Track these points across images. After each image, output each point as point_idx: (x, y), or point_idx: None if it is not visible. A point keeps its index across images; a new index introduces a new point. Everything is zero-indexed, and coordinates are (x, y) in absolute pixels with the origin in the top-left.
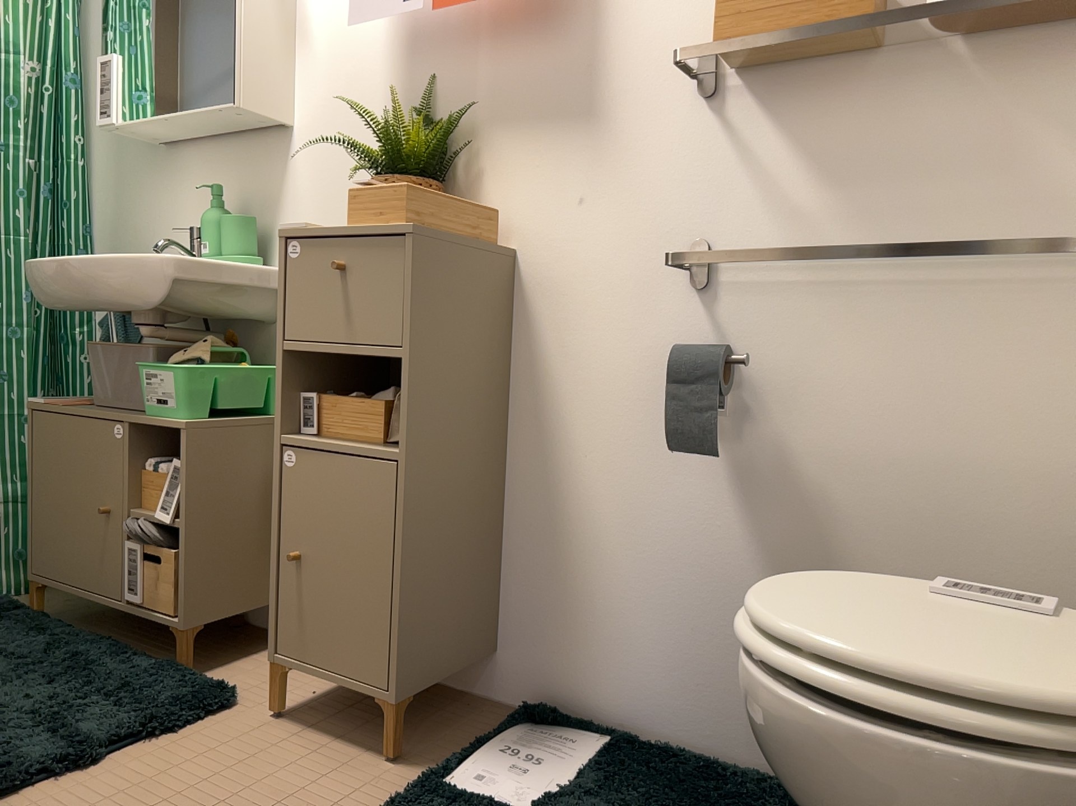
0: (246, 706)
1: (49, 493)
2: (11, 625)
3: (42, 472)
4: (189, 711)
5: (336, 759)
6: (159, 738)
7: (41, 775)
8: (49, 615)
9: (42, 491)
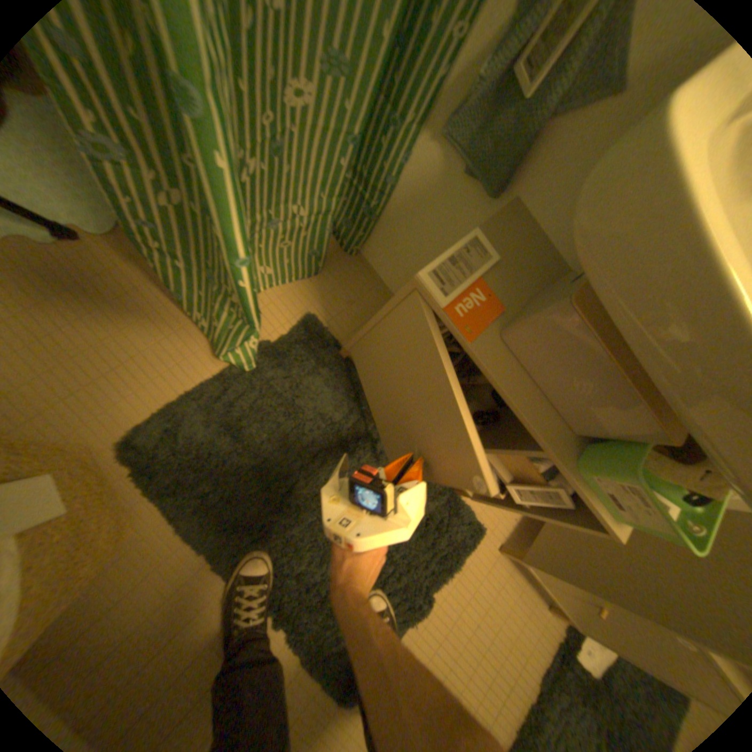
0: (489, 536)
1: (399, 352)
2: (335, 386)
3: (399, 334)
4: (470, 561)
5: (532, 607)
6: (456, 580)
7: (414, 636)
8: (356, 369)
9: (389, 341)
